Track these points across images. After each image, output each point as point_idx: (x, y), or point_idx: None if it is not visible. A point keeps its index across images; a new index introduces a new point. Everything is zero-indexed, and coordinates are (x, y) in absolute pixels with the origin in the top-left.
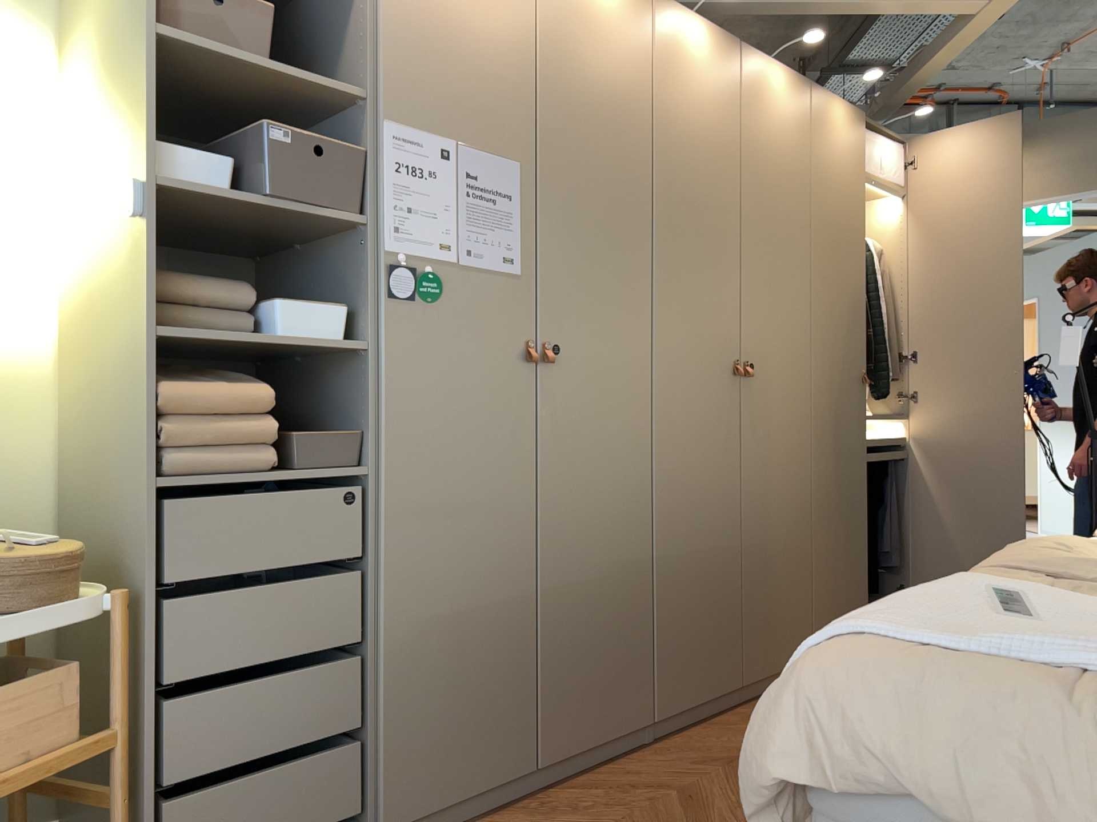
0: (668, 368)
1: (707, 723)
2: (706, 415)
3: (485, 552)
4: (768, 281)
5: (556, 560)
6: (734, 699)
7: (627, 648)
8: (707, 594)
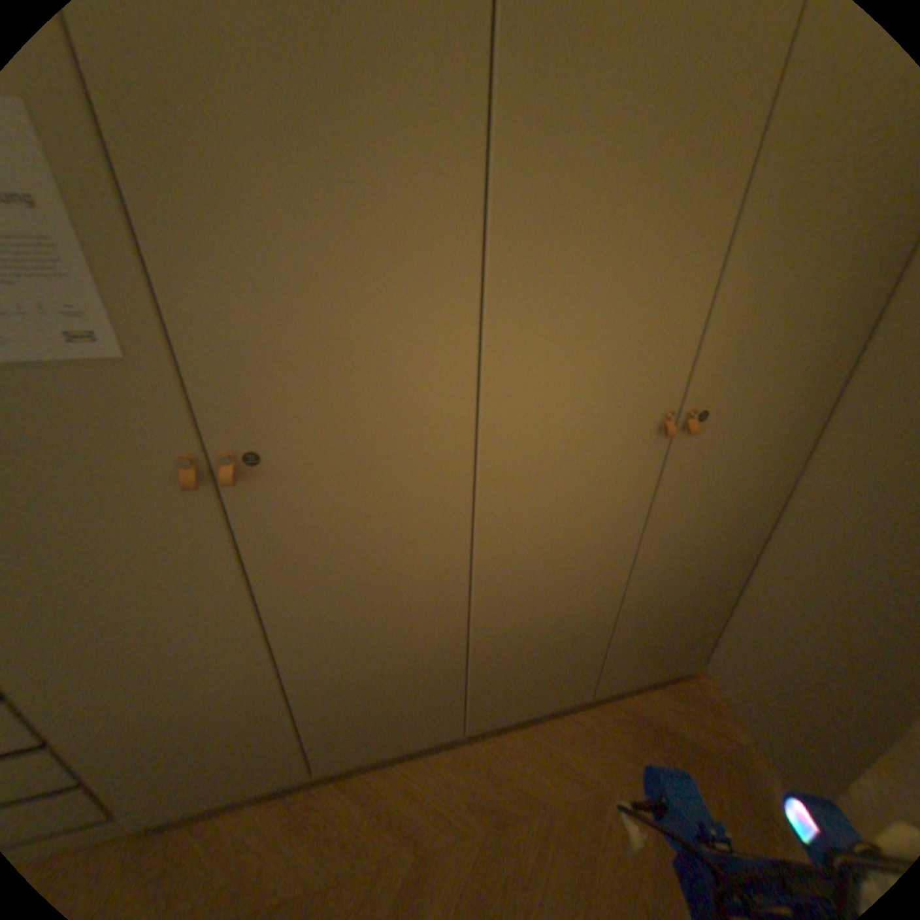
0: (509, 450)
1: (536, 732)
2: (581, 497)
3: (187, 676)
4: (794, 269)
5: (305, 664)
6: (583, 706)
7: (426, 705)
8: (550, 655)
